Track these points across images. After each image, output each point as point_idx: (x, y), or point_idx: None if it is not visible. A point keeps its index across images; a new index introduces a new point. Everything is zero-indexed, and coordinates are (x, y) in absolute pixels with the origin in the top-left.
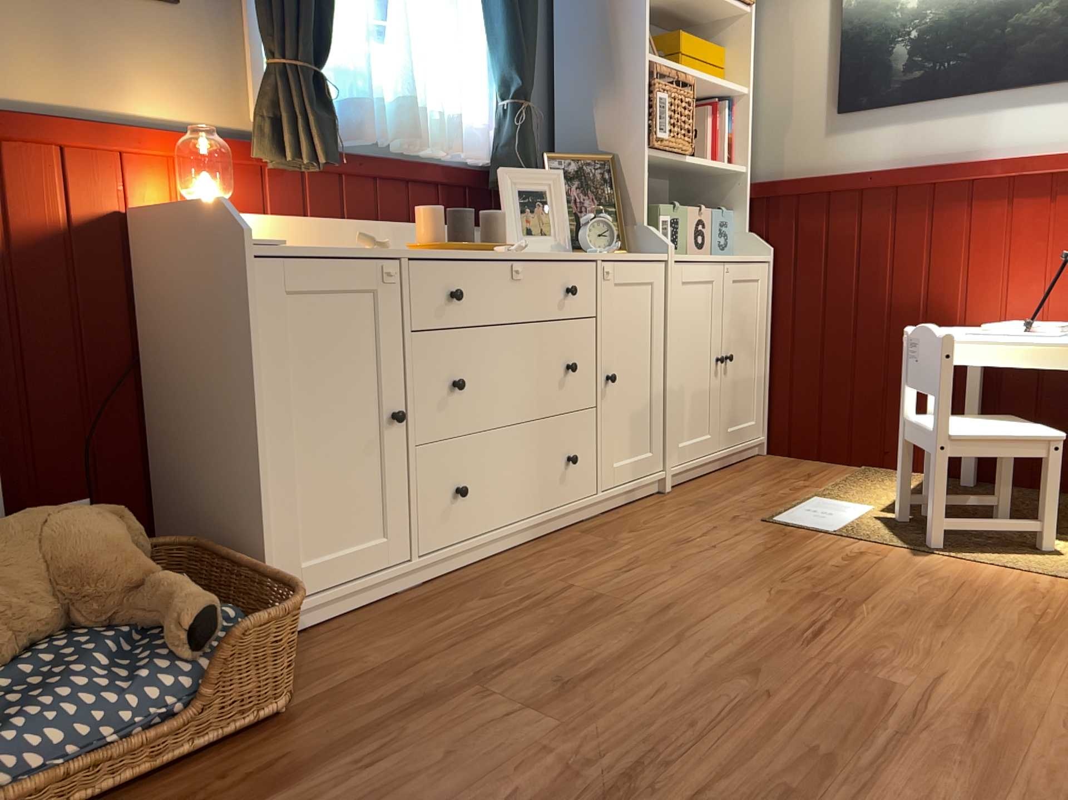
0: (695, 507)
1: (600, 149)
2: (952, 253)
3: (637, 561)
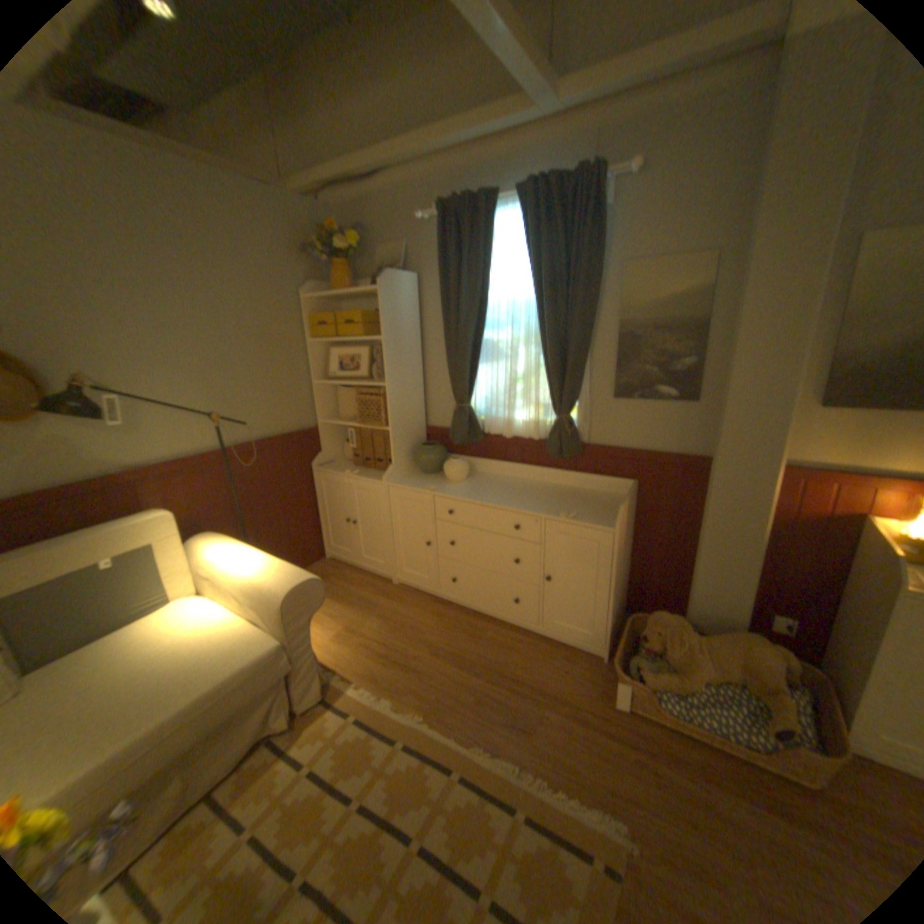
0: None
1: None
2: None
3: None
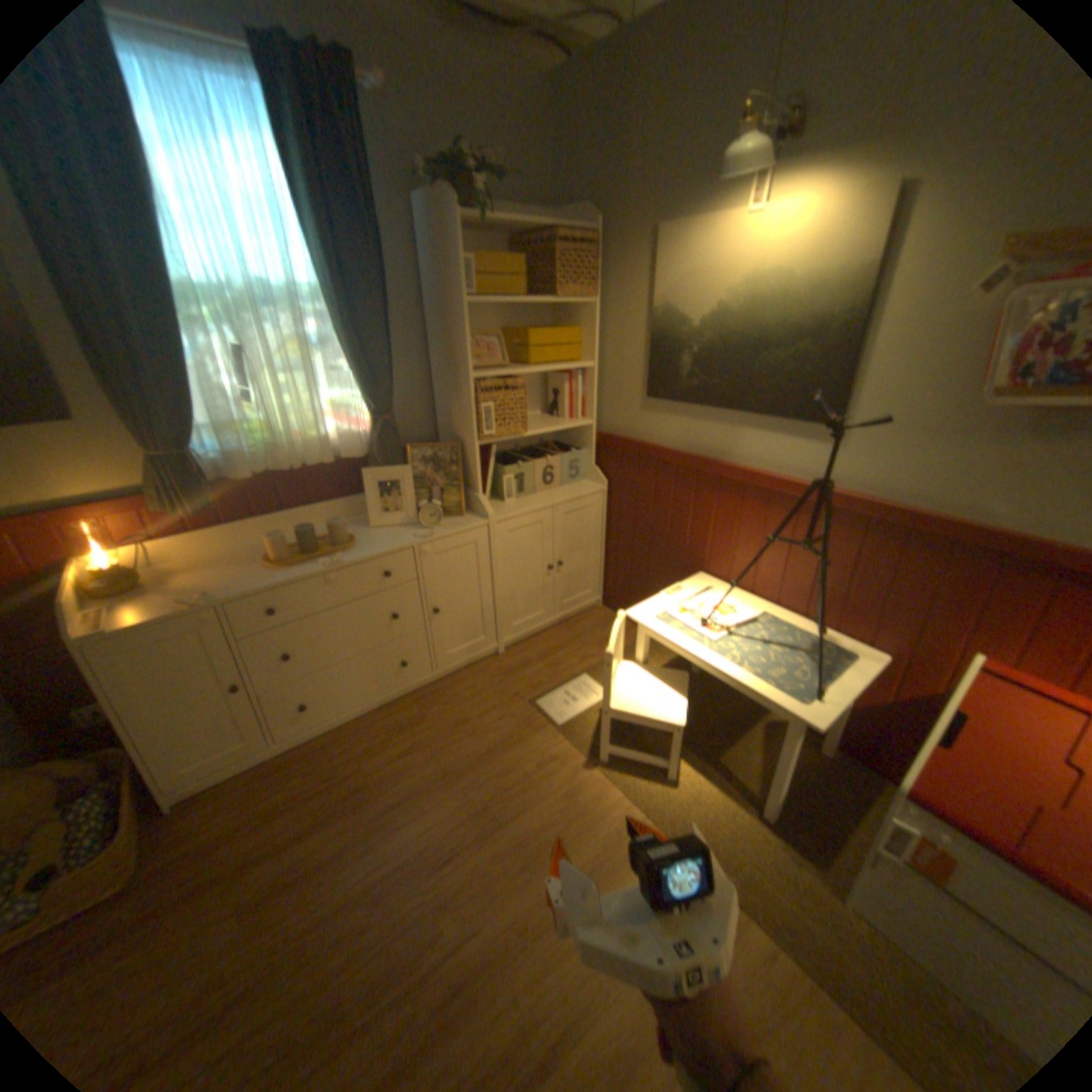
0: (503, 678)
1: (456, 435)
2: (706, 524)
3: (416, 747)
